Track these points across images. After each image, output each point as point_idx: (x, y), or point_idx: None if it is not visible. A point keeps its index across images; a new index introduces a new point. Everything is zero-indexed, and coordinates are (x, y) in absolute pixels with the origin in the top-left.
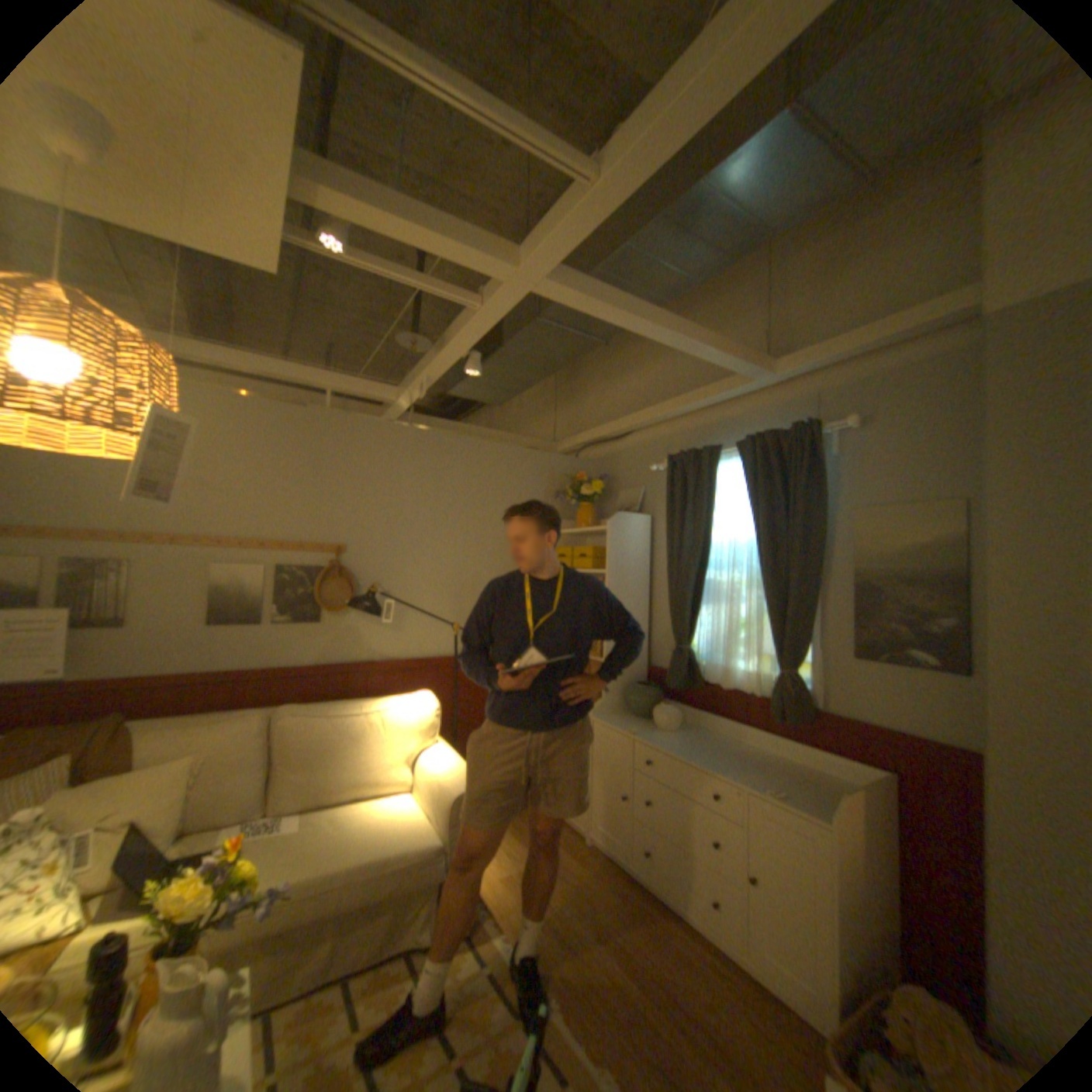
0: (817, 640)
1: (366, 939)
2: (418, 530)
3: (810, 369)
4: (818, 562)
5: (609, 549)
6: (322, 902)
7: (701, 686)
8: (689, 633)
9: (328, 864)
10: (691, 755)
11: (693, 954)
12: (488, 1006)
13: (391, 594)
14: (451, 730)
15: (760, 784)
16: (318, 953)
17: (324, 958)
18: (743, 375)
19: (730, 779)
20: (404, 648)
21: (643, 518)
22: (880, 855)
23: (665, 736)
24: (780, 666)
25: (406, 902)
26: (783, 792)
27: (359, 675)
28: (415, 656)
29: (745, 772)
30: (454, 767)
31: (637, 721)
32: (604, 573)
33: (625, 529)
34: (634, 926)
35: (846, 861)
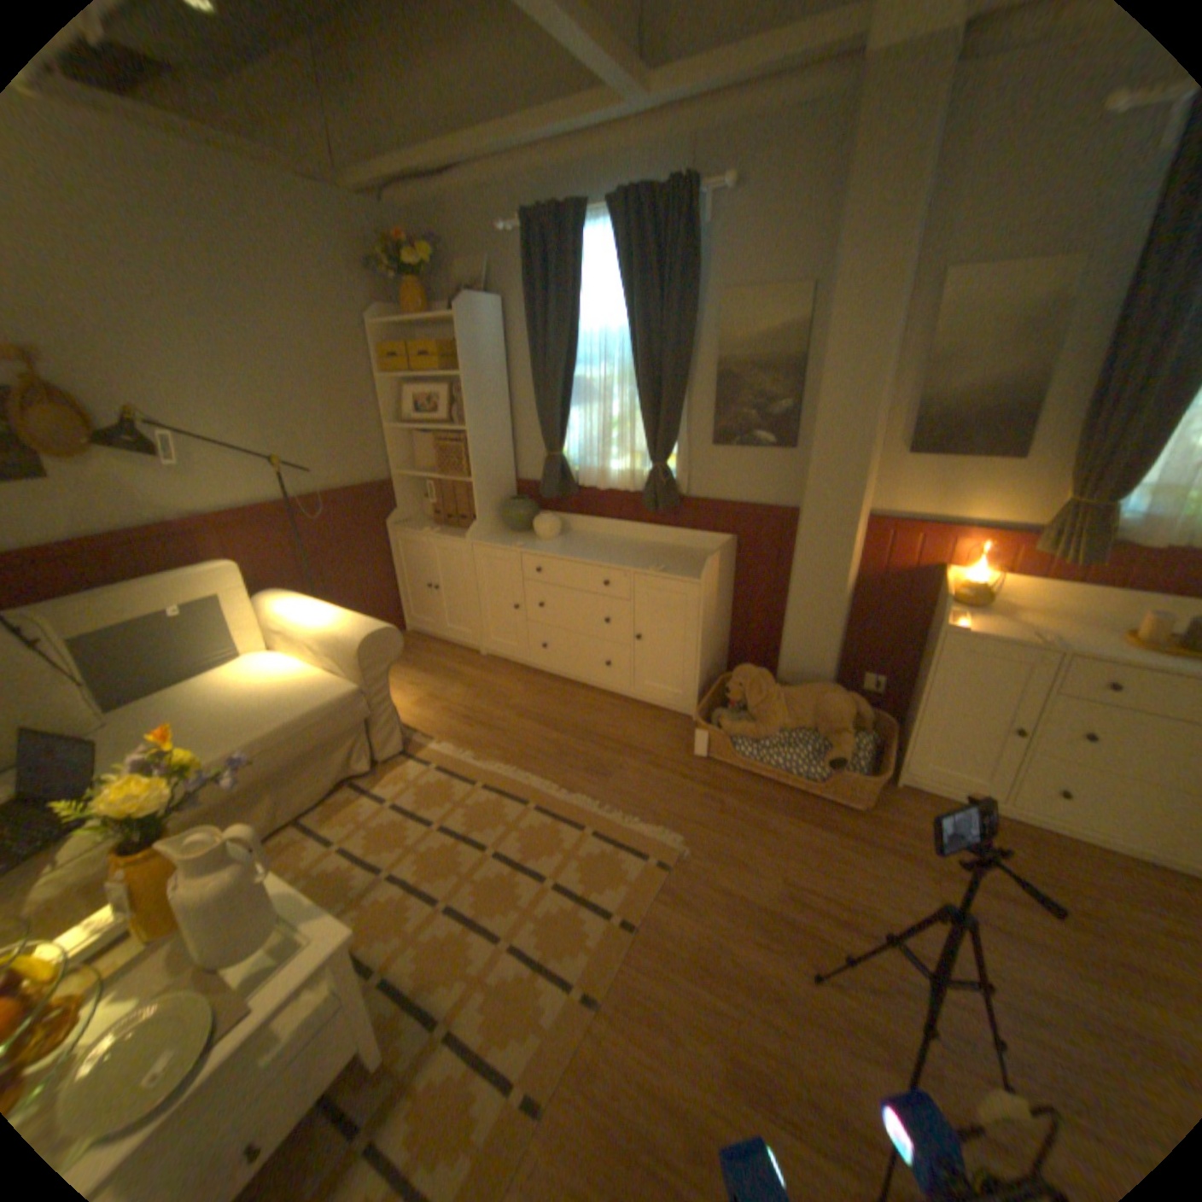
0: (682, 433)
1: (302, 784)
2: (165, 319)
3: (688, 99)
4: (688, 353)
5: (457, 345)
6: (246, 768)
7: (576, 492)
8: (561, 439)
9: (235, 737)
10: (578, 555)
11: (592, 700)
12: (443, 786)
13: (157, 423)
14: (302, 585)
15: (640, 564)
16: (256, 810)
17: (265, 811)
18: (616, 94)
19: (617, 566)
20: (205, 498)
21: (494, 301)
22: (722, 595)
23: (548, 544)
24: (651, 461)
25: (334, 743)
26: (659, 566)
27: (150, 542)
28: (225, 506)
29: (626, 559)
30: (339, 616)
31: (517, 537)
32: (454, 377)
33: (476, 317)
34: (542, 698)
35: (706, 603)
